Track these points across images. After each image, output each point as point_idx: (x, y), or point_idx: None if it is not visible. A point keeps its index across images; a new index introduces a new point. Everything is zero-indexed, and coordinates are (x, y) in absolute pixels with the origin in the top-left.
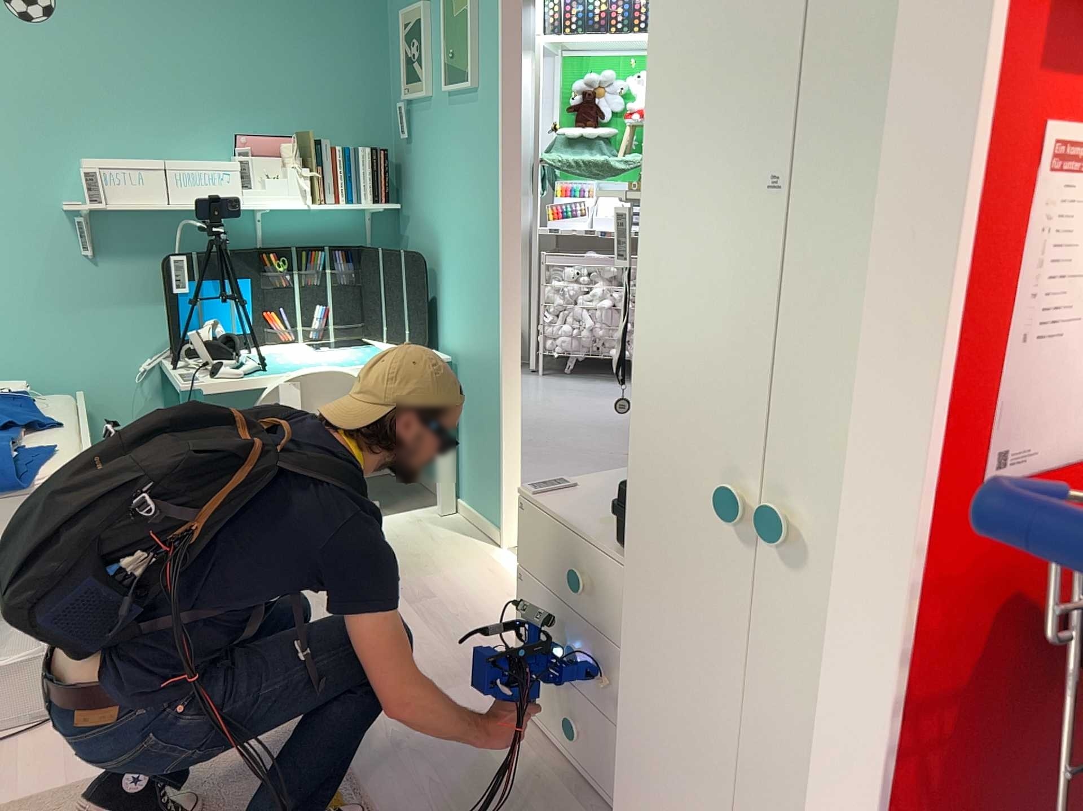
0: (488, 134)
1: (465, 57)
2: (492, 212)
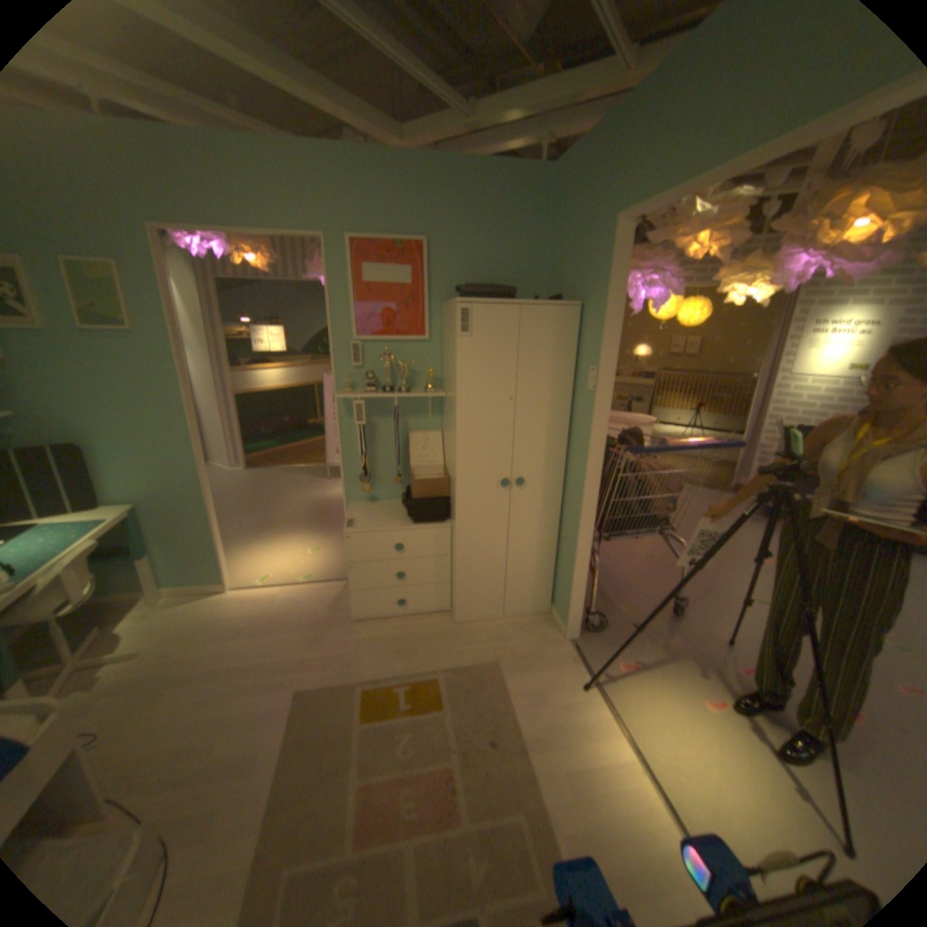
0: (155, 362)
1: (116, 311)
2: (172, 409)
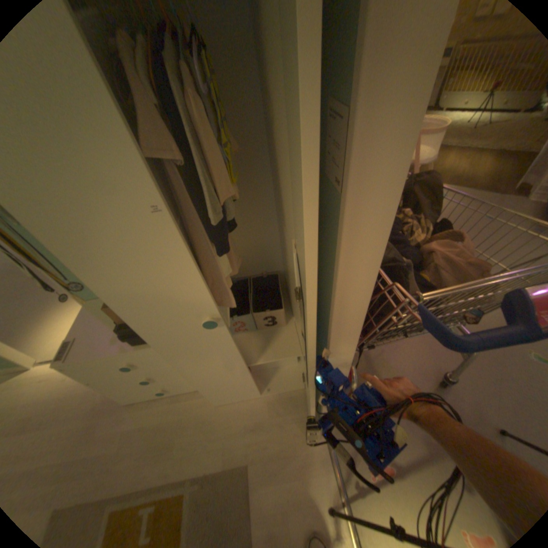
0: None
1: None
2: None
